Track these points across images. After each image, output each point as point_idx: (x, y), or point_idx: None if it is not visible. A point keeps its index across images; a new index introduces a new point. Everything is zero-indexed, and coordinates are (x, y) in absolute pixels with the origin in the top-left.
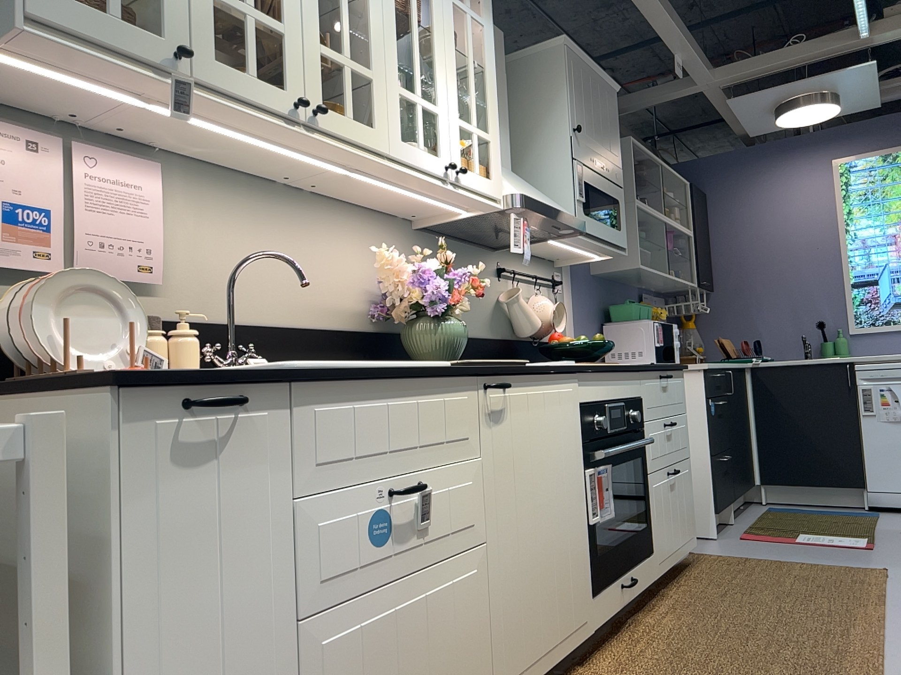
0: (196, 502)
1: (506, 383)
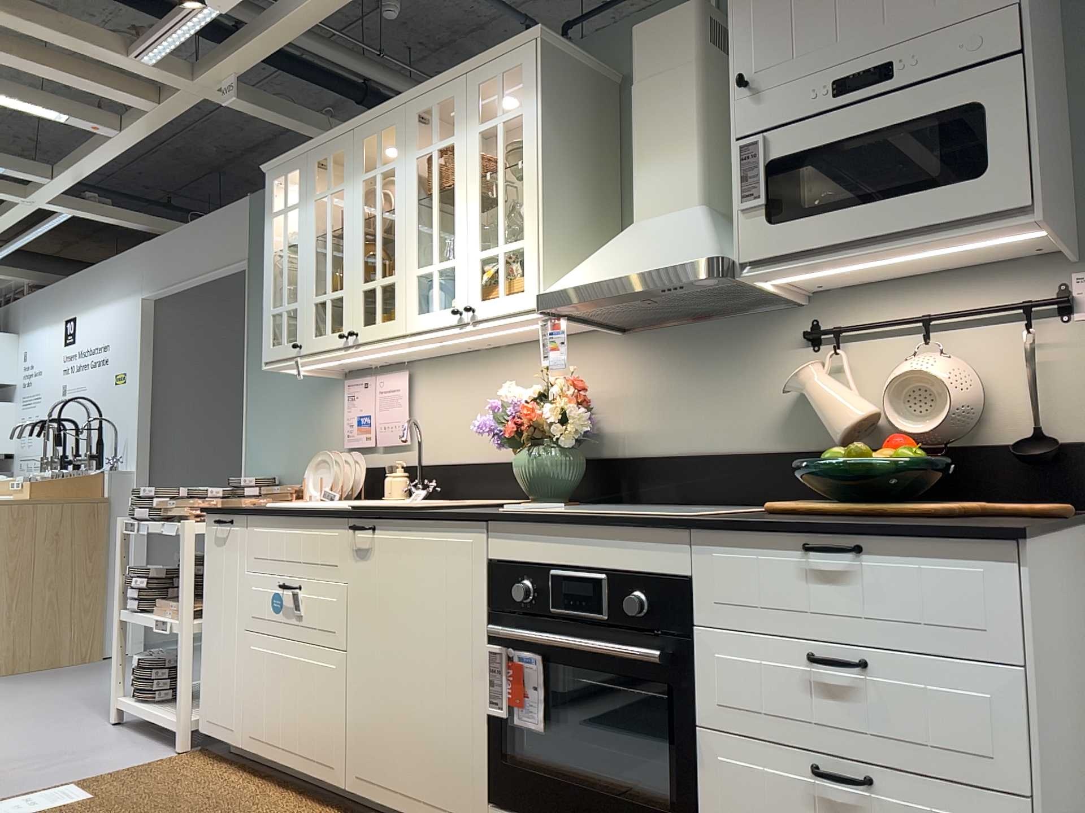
0: (220, 560)
1: (375, 526)
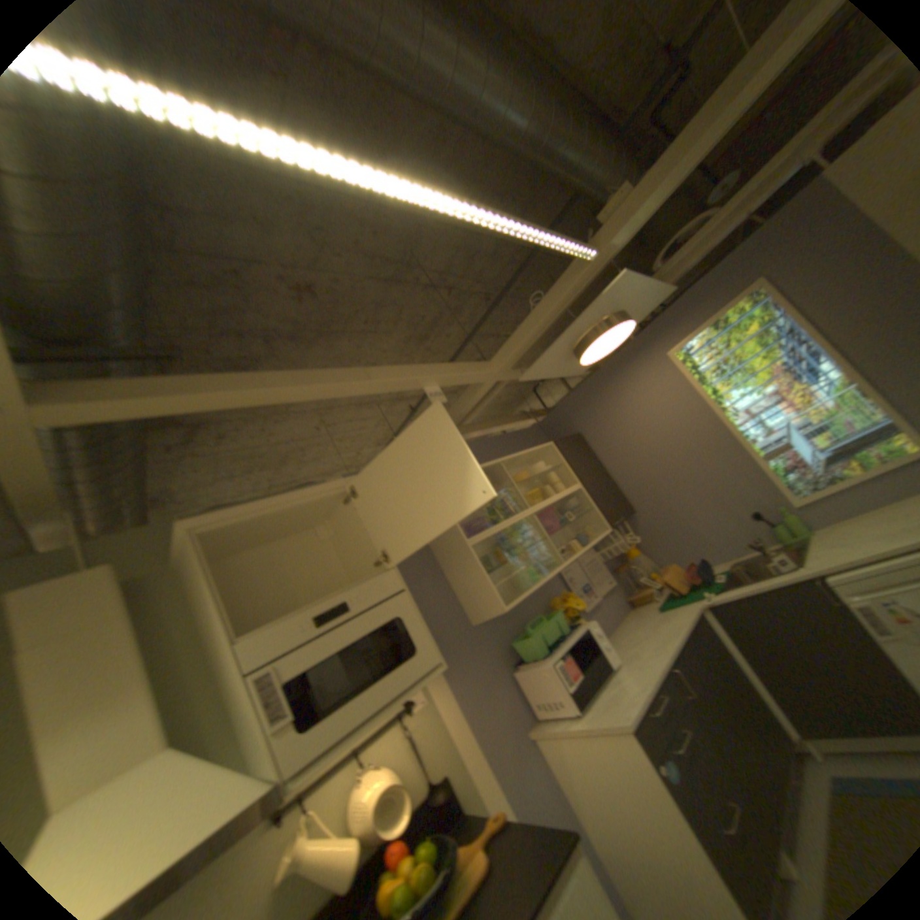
0: None
1: None
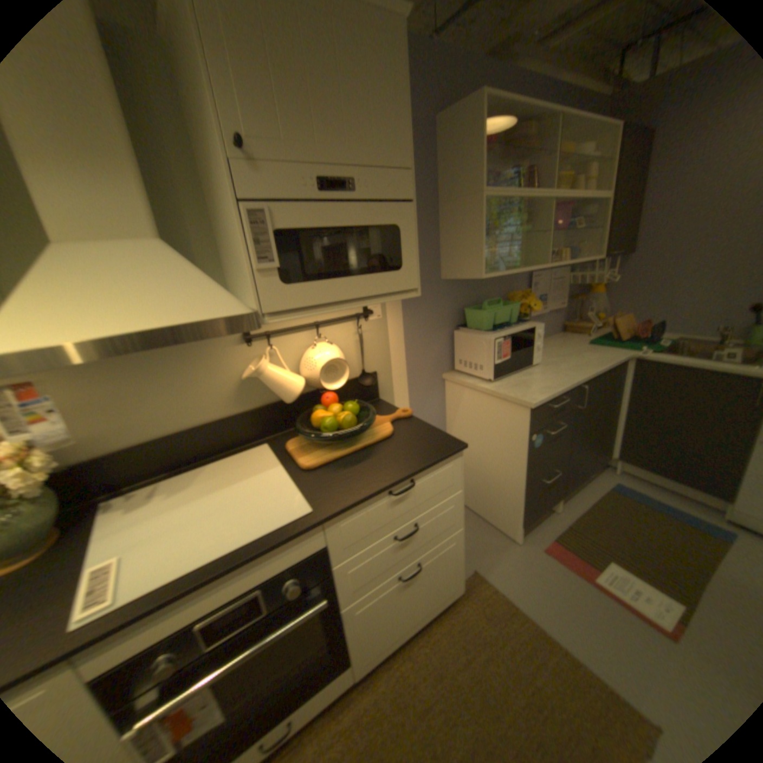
0: None
1: None
